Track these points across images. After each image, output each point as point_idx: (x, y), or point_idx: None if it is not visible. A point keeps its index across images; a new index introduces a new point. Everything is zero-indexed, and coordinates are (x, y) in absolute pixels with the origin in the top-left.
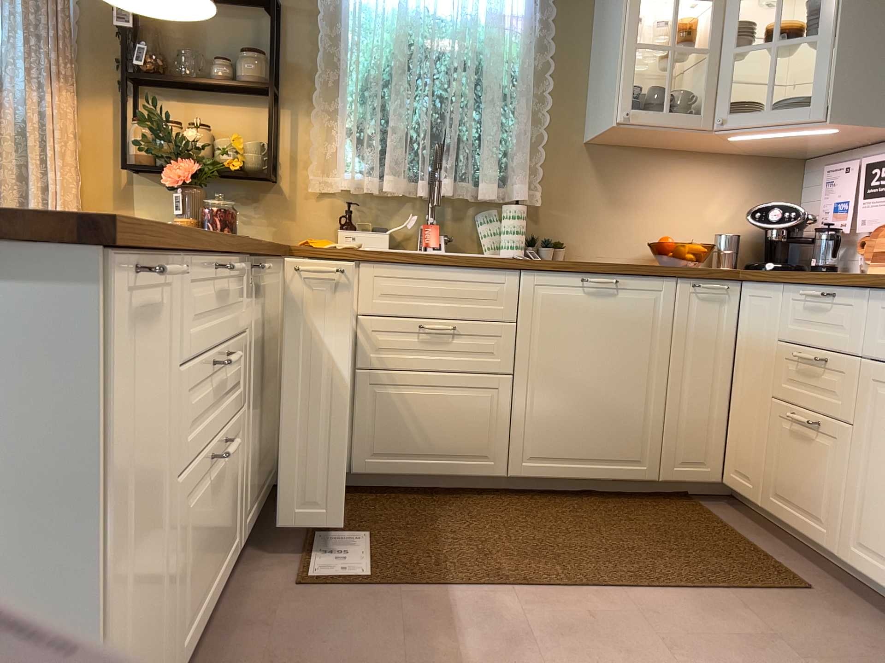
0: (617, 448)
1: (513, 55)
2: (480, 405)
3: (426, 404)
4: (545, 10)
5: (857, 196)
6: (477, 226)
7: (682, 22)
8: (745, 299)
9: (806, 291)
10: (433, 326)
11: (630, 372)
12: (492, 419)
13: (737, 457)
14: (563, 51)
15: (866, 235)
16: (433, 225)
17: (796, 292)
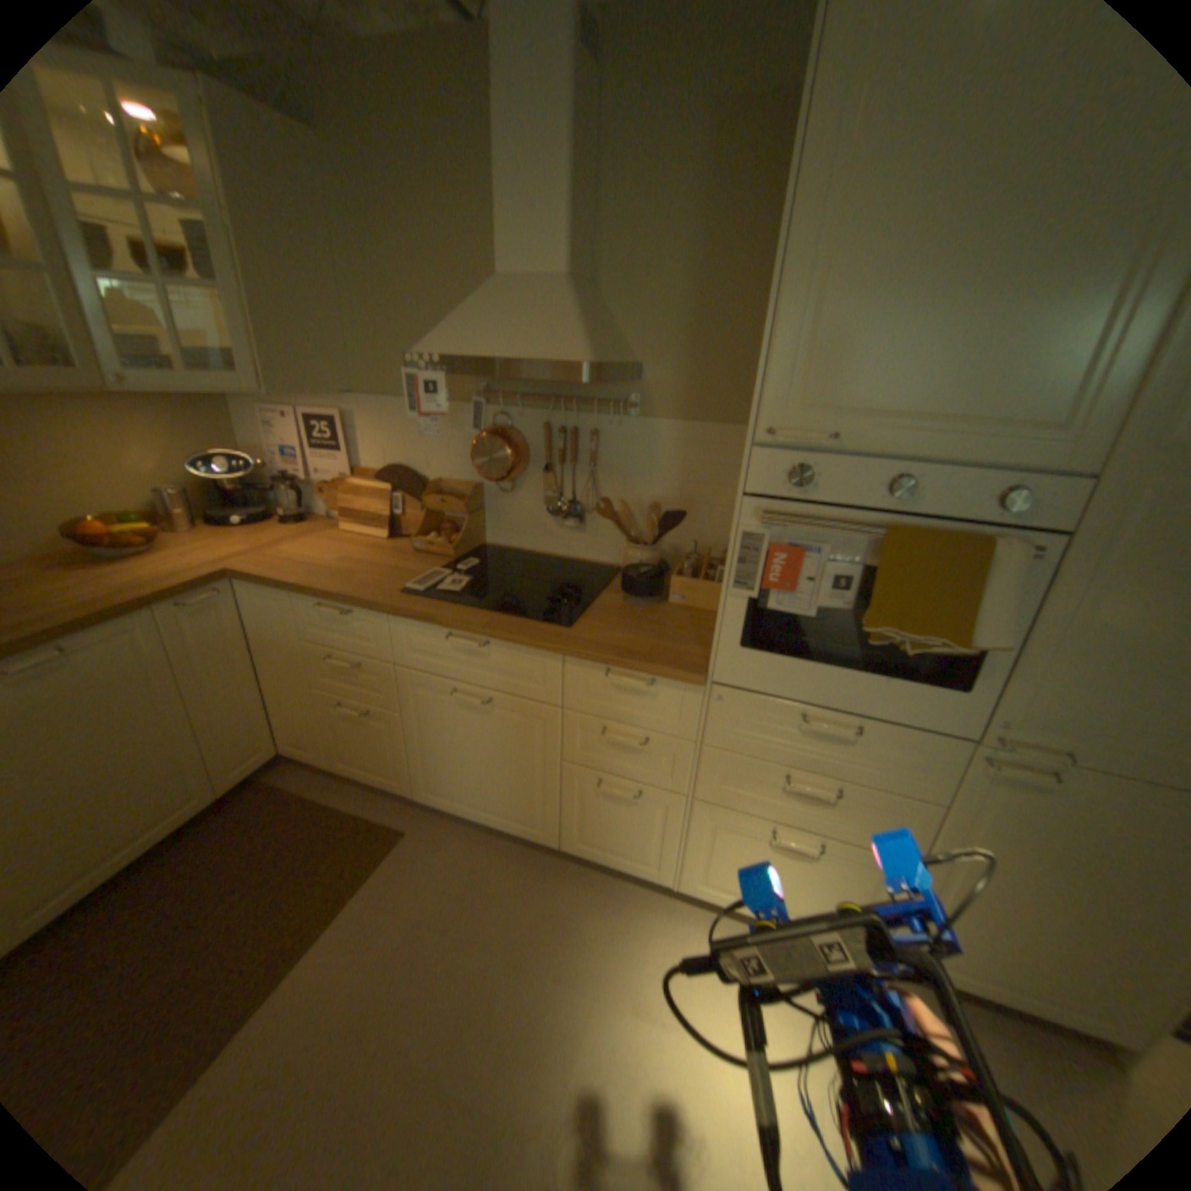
0: (155, 811)
1: None
2: None
3: None
4: None
5: (297, 440)
6: None
7: None
8: (240, 597)
9: (317, 603)
10: None
11: (133, 734)
12: None
13: (286, 735)
14: None
15: (318, 481)
16: None
17: (304, 601)
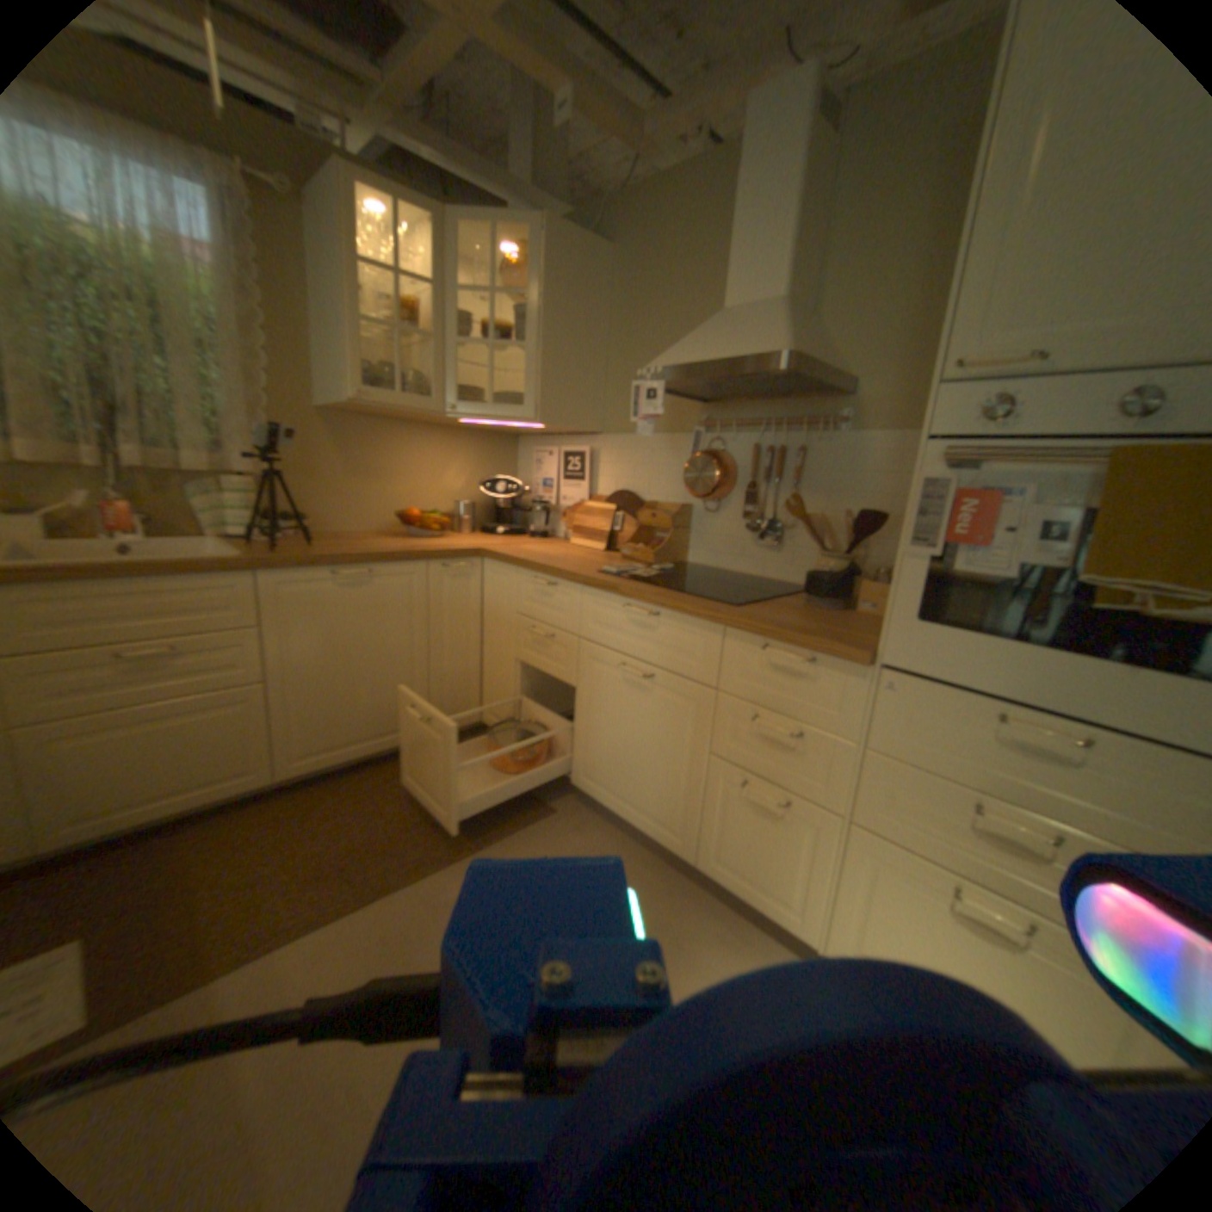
0: (384, 723)
1: (195, 294)
2: (219, 726)
3: (137, 744)
4: (233, 243)
5: (554, 474)
6: (181, 501)
7: (399, 293)
8: (482, 573)
9: (531, 576)
10: (129, 656)
11: (388, 653)
12: (238, 735)
13: (486, 703)
14: (266, 298)
15: (562, 507)
16: (110, 502)
17: (523, 575)
